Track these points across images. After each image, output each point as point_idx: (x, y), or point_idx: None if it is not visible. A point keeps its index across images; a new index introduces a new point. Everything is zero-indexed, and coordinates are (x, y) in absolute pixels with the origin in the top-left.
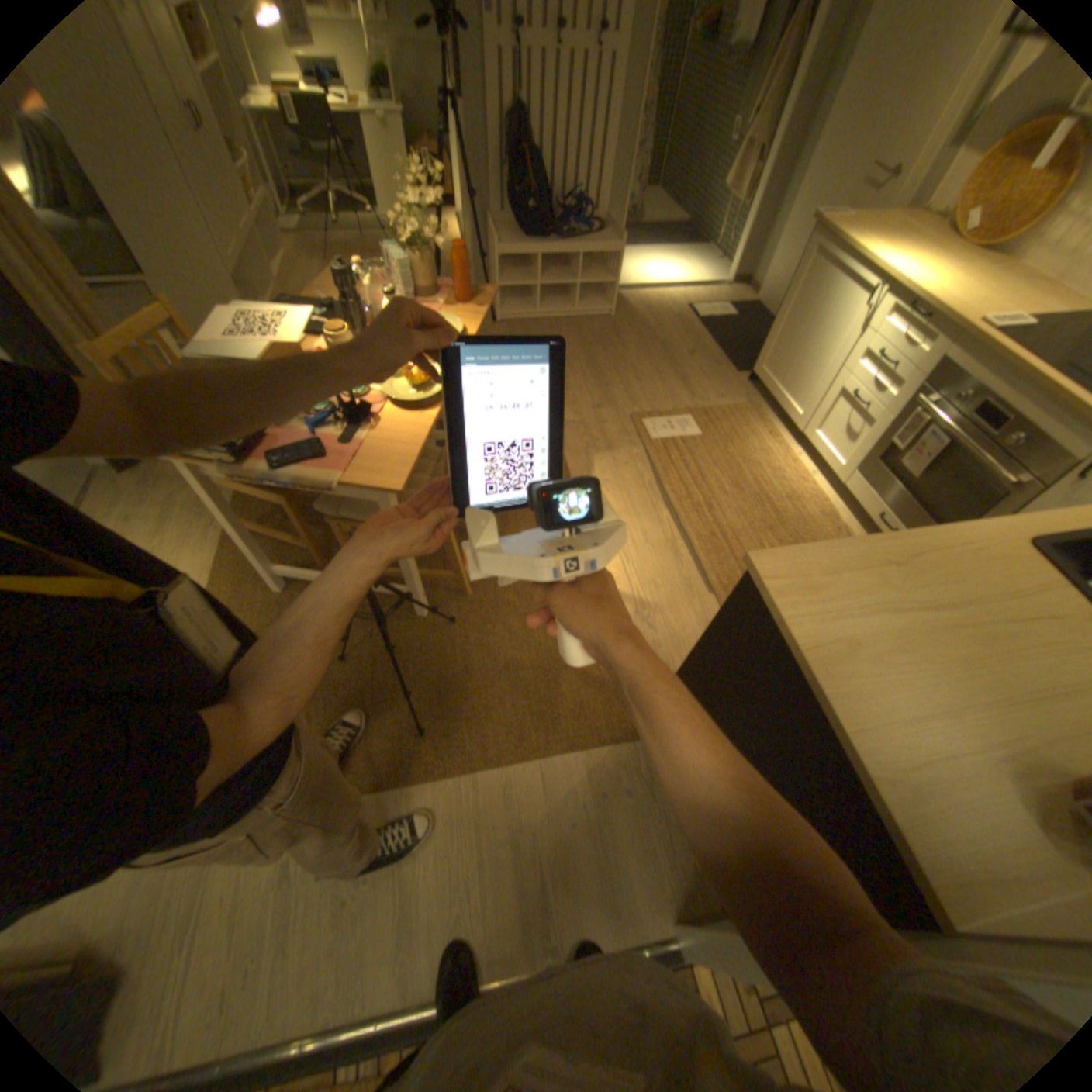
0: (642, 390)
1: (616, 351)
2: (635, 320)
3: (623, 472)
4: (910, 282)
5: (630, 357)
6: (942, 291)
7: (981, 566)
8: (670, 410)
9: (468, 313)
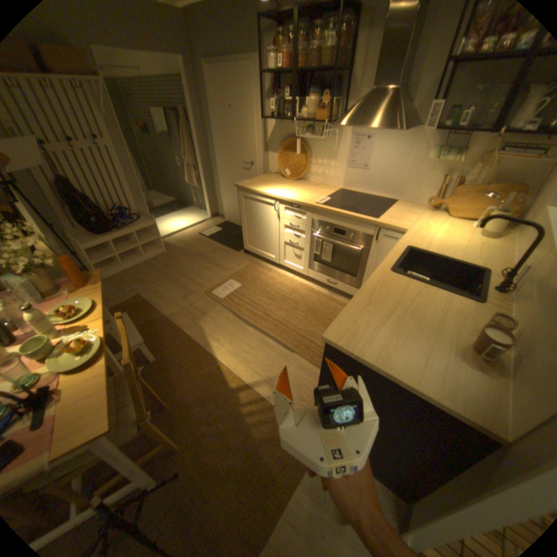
0: (202, 278)
1: (177, 266)
2: (178, 249)
3: (219, 321)
4: (285, 198)
5: (186, 266)
6: (297, 197)
7: (387, 287)
8: (221, 281)
9: (89, 290)
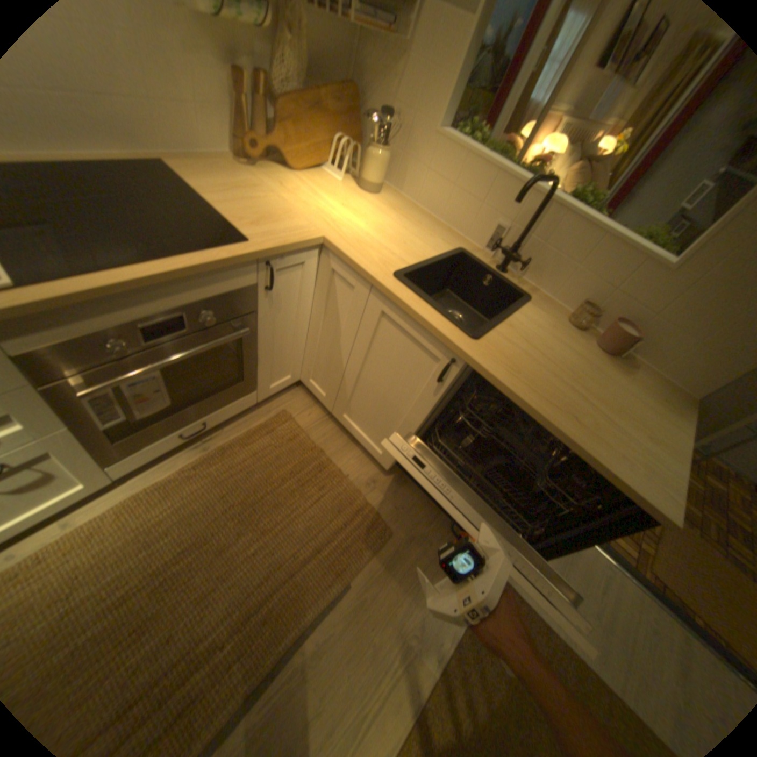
0: None
1: None
2: None
3: None
4: None
5: None
6: None
7: (520, 368)
8: None
9: None
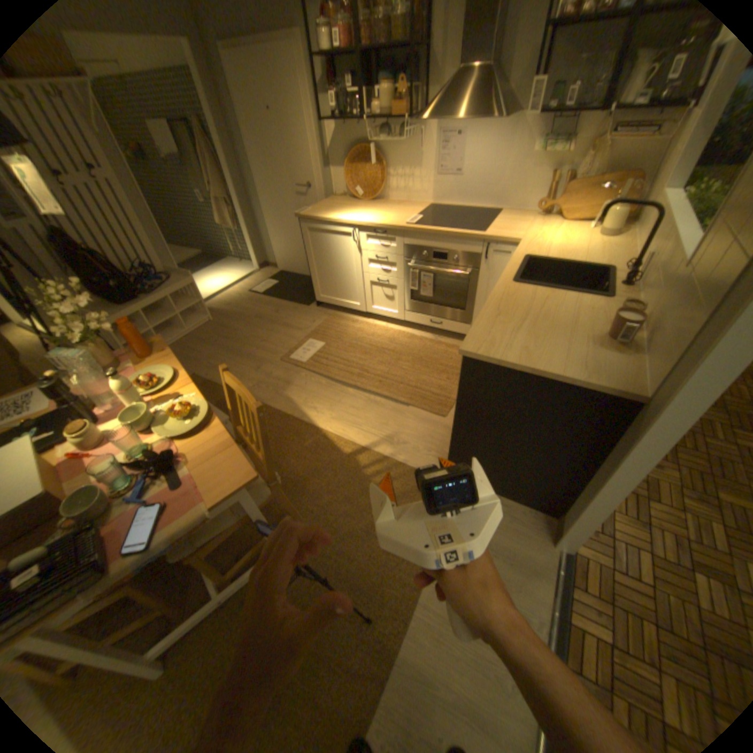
0: (271, 343)
1: (234, 334)
2: (227, 313)
3: (309, 387)
4: (366, 223)
5: (246, 332)
6: (381, 220)
7: (513, 297)
8: (297, 343)
9: (158, 357)
